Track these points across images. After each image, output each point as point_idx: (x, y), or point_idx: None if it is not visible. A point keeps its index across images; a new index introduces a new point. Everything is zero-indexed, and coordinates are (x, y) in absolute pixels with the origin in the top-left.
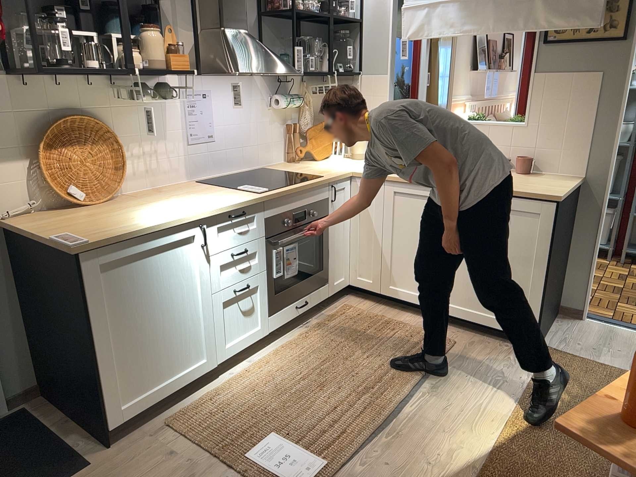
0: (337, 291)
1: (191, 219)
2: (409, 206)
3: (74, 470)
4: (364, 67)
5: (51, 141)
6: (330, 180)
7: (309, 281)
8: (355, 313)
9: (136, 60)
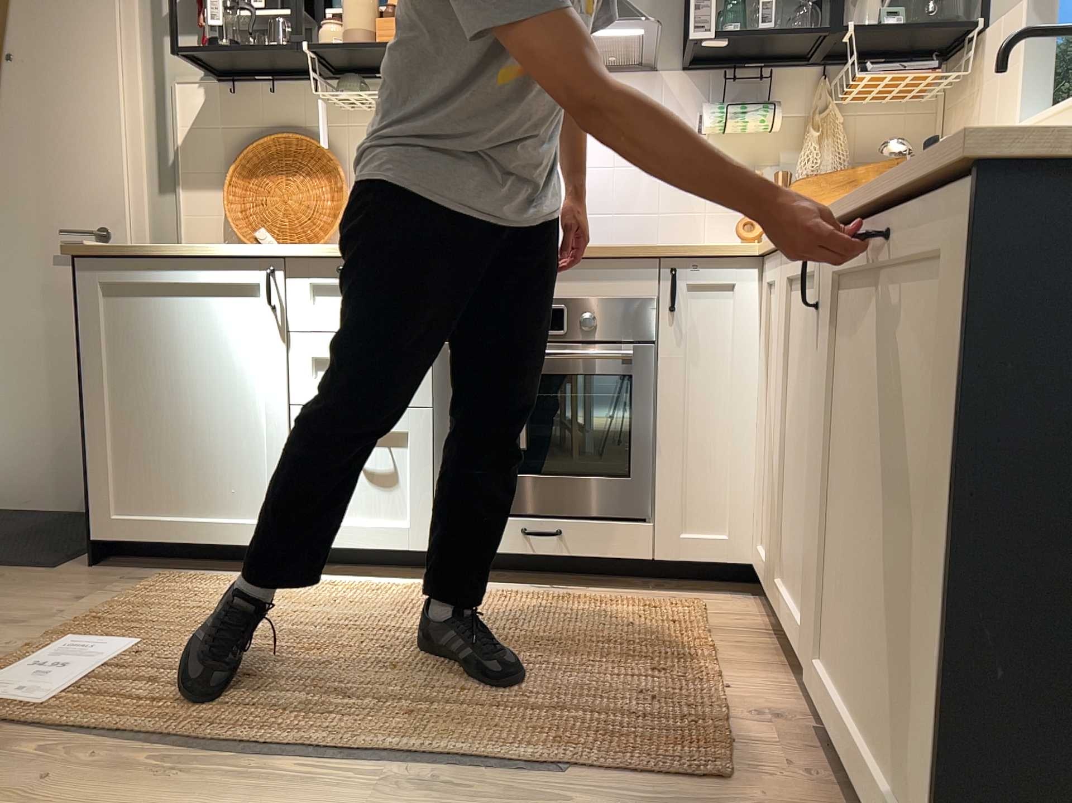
0: (688, 559)
1: (250, 252)
2: (806, 322)
3: (40, 565)
4: (990, 6)
5: (253, 167)
6: (657, 252)
7: (576, 486)
8: (677, 617)
9: (327, 35)
